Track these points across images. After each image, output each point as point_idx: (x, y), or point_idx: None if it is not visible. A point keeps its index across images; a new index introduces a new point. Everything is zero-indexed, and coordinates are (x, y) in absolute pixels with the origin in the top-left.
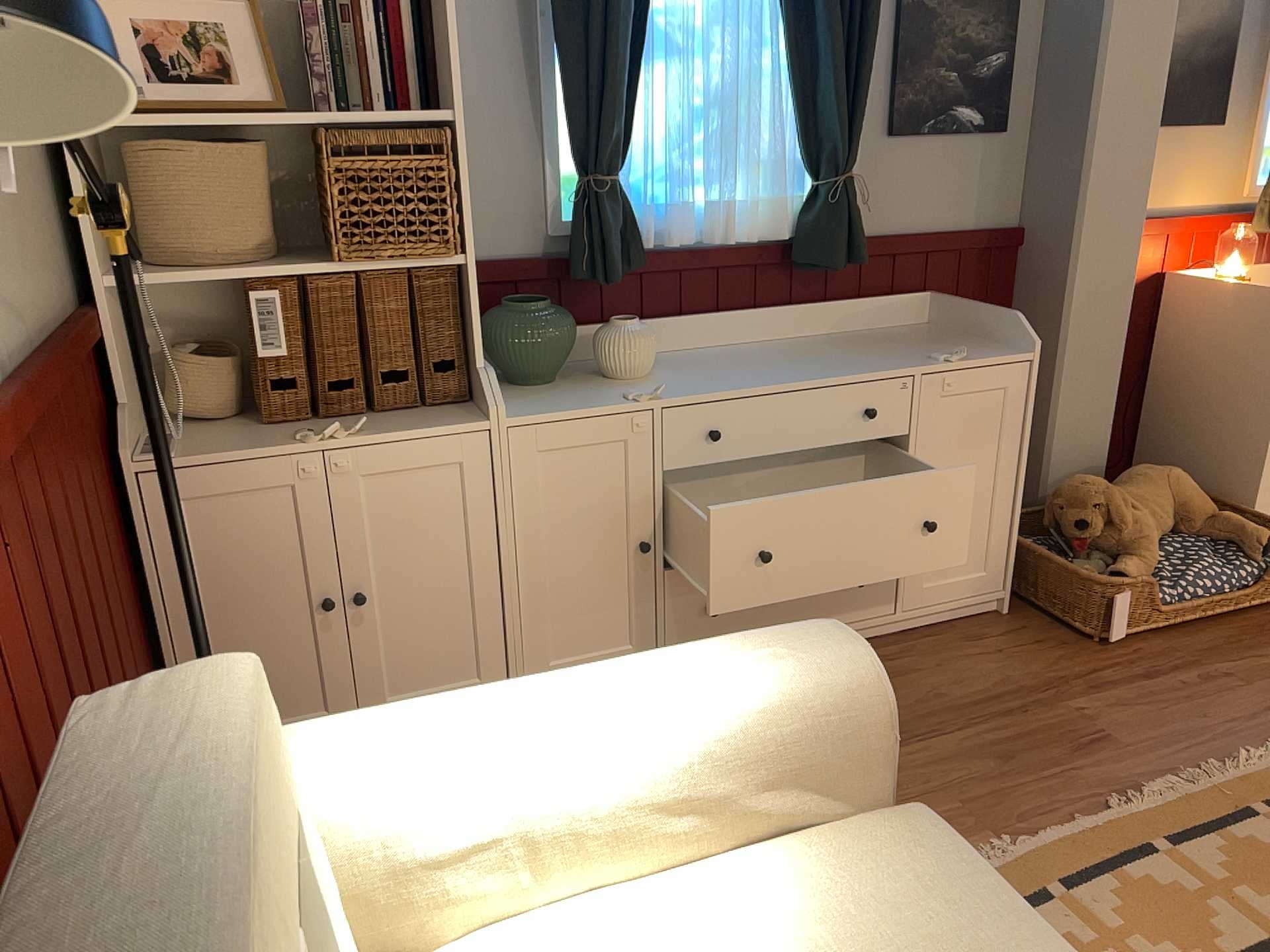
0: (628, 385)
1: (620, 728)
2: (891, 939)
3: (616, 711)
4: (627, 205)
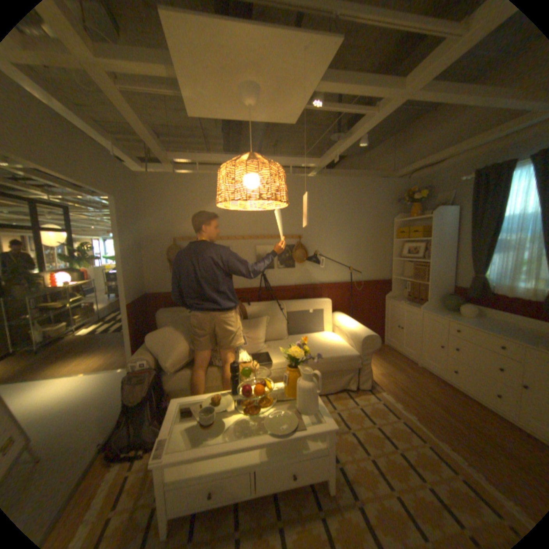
0: (459, 316)
1: (349, 325)
2: (336, 347)
3: (351, 324)
4: (486, 282)
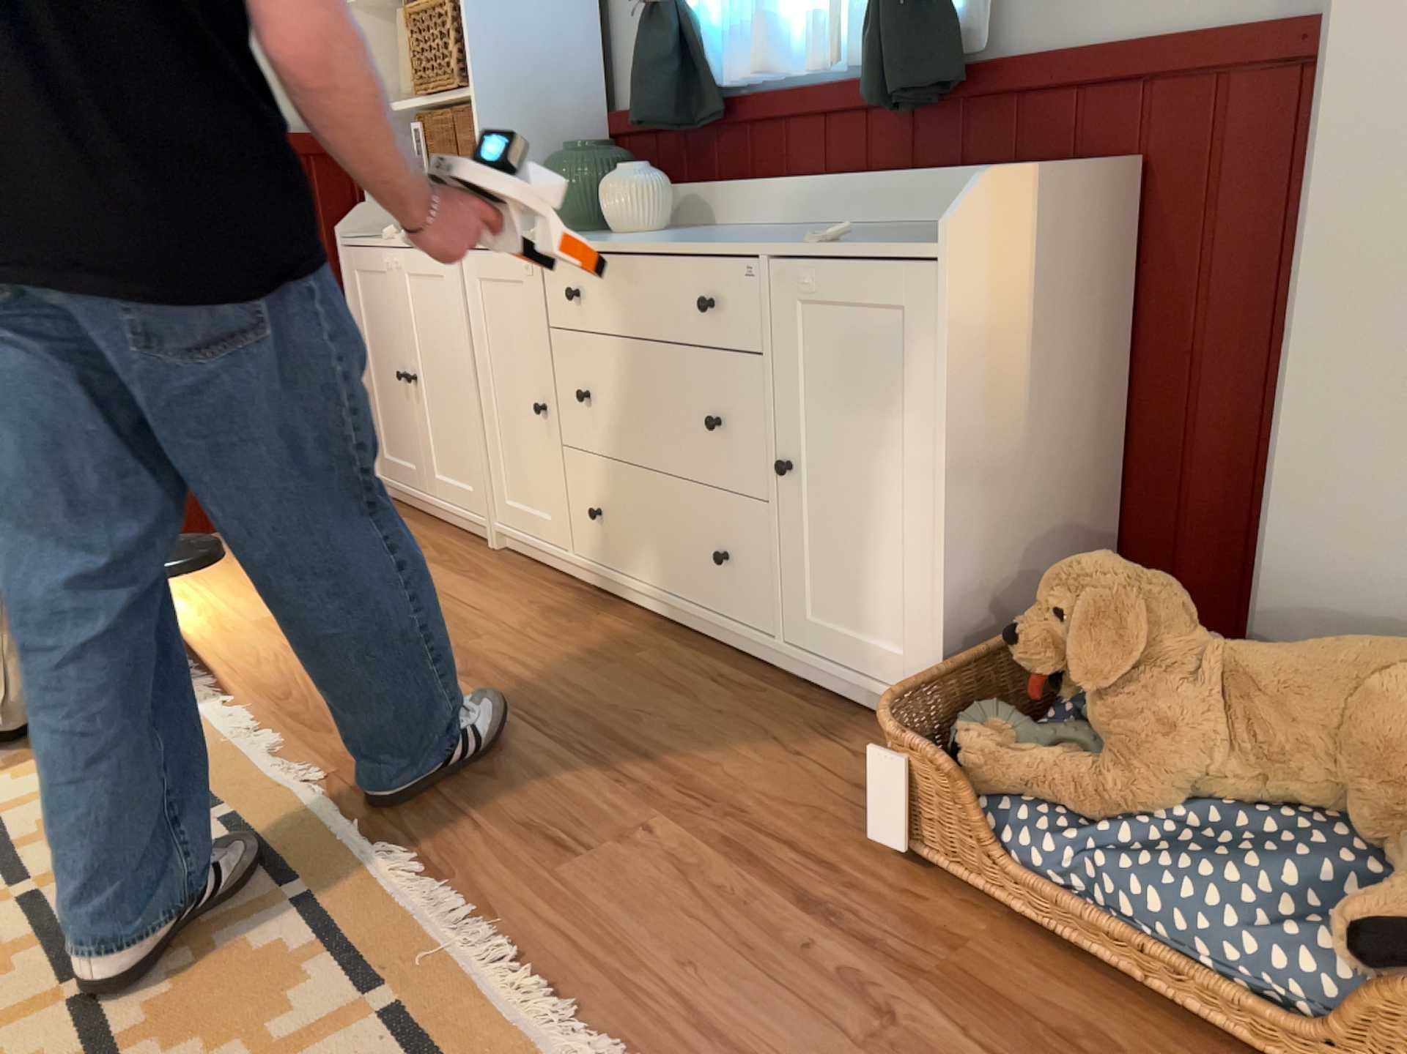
0: (592, 236)
1: None
2: None
3: None
4: (684, 36)
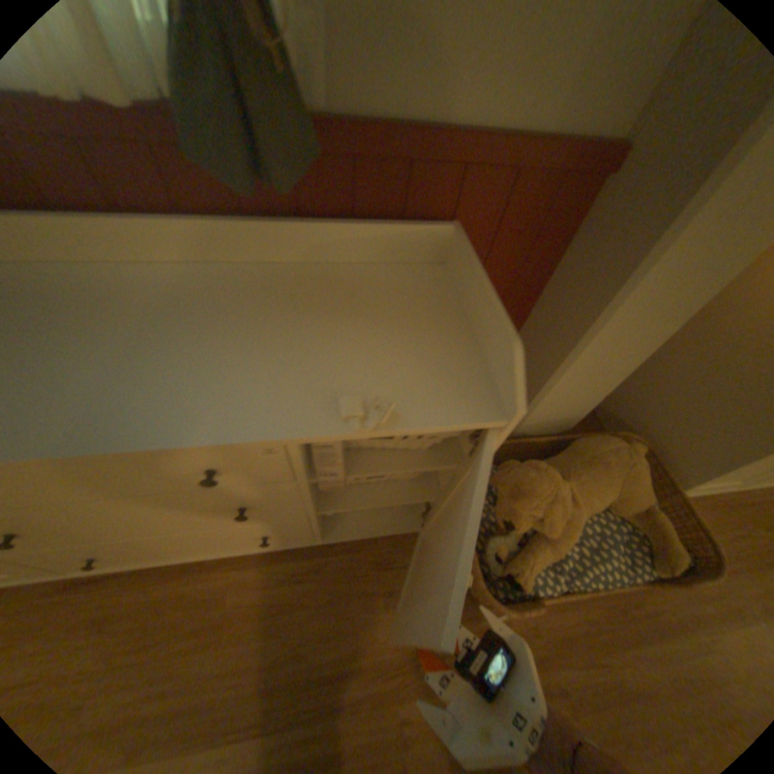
0: None
1: None
2: None
3: None
4: None
